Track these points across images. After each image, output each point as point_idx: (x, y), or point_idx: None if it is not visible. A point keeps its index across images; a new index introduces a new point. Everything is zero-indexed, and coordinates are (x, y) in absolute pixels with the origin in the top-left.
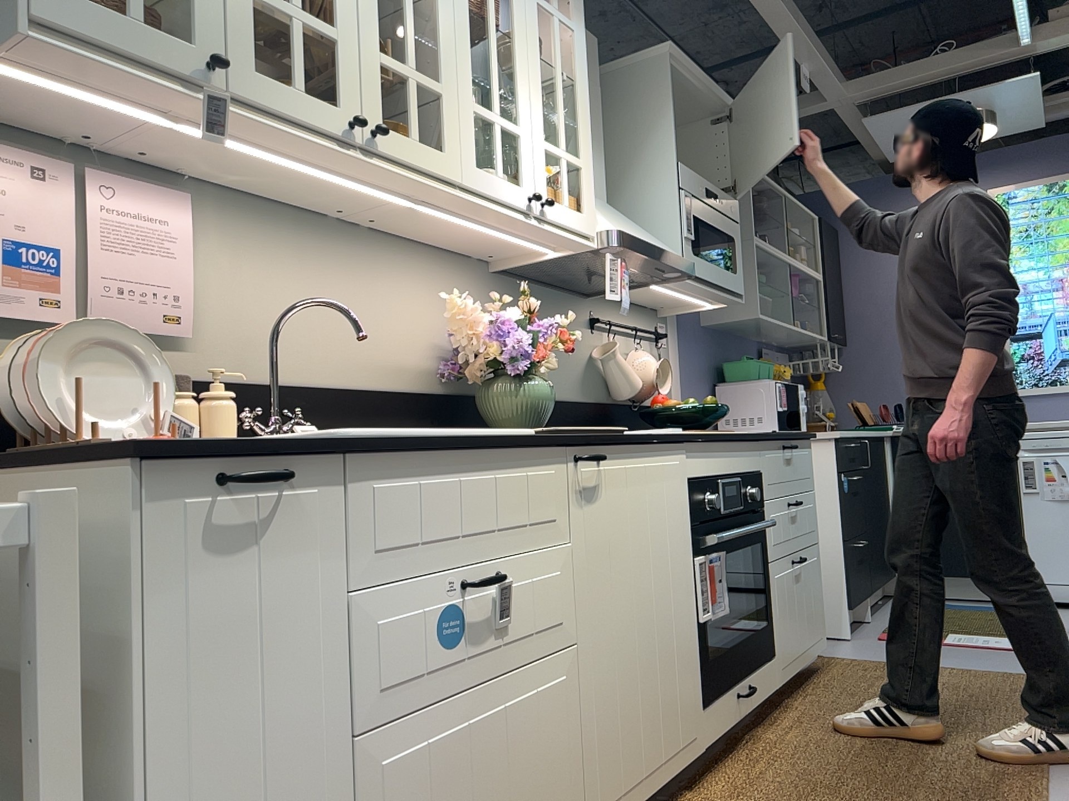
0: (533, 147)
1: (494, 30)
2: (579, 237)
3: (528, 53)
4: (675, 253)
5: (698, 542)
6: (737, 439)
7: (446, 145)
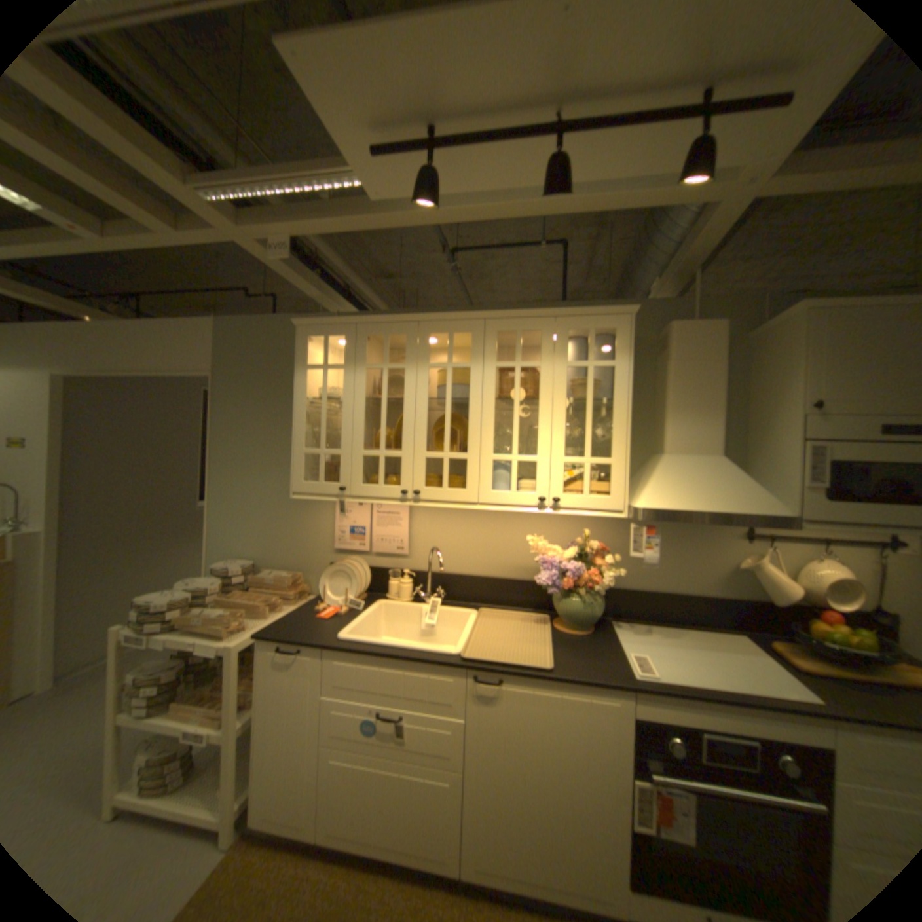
0: (549, 465)
1: (517, 405)
2: (601, 514)
3: (552, 406)
4: (761, 510)
5: (645, 772)
6: (753, 710)
7: (468, 485)
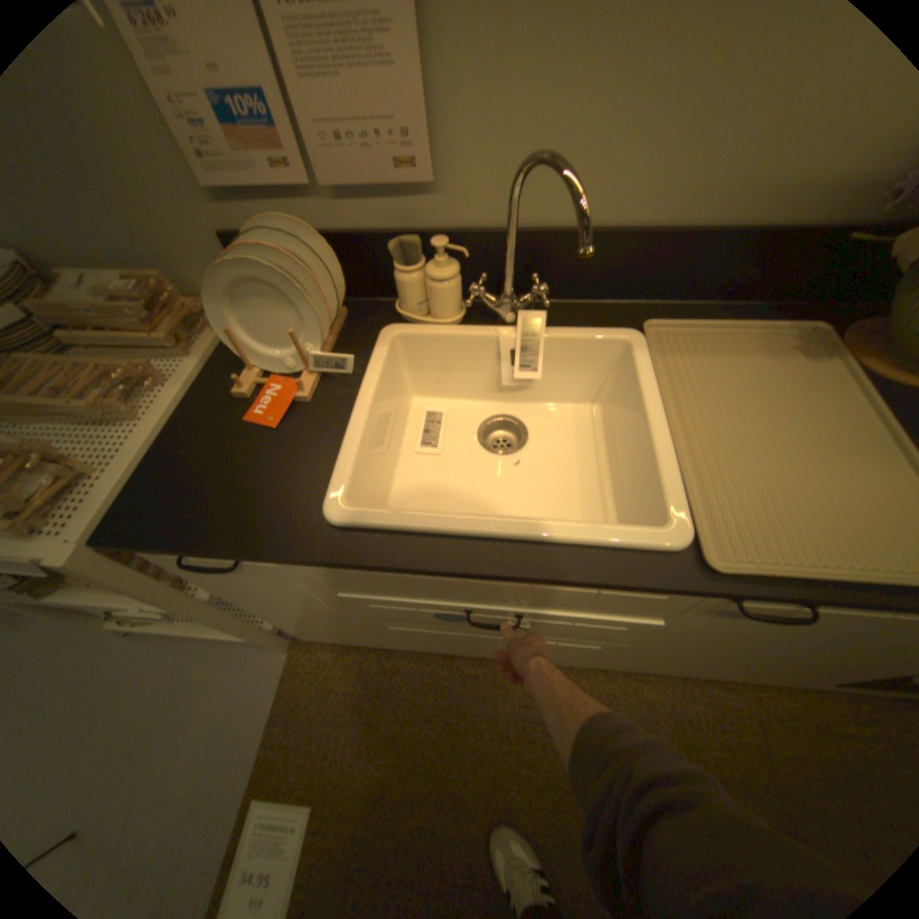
0: None
1: None
2: None
3: None
4: None
5: None
6: None
7: None
